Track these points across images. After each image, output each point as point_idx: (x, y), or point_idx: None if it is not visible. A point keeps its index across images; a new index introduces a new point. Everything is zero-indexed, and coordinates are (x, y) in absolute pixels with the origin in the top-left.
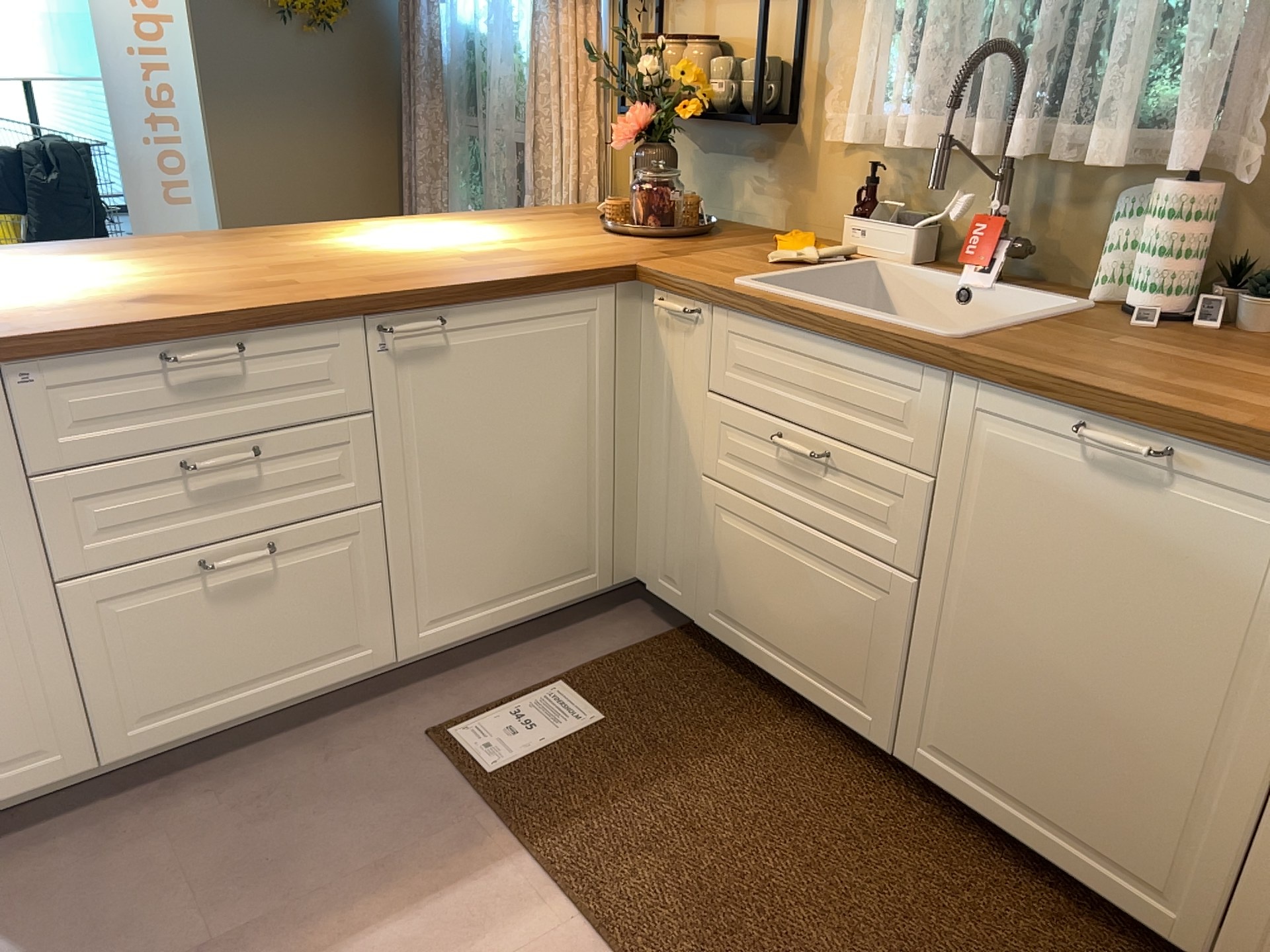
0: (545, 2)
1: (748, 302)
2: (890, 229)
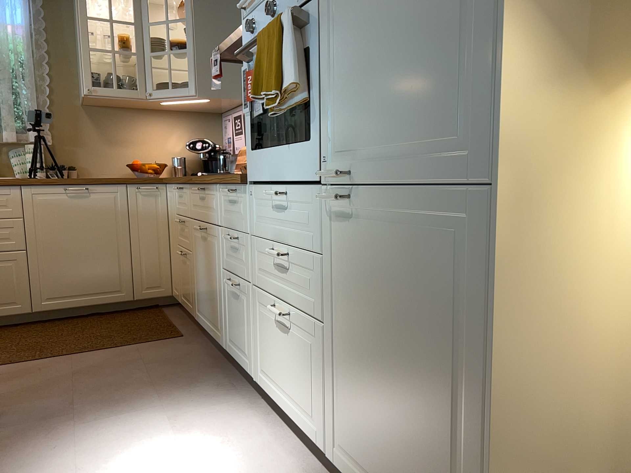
0: None
1: None
2: None
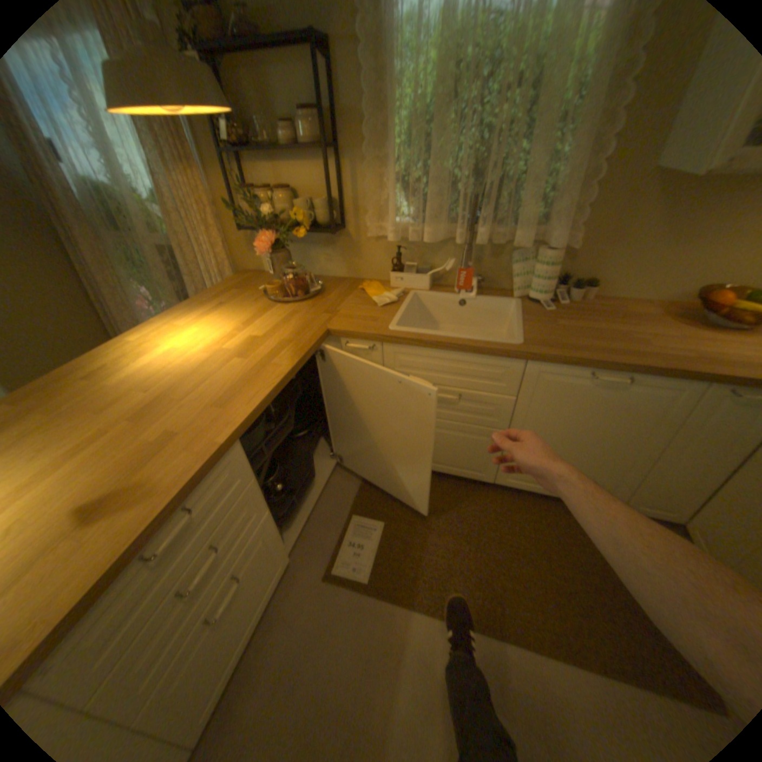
0: (156, 164)
1: (409, 341)
2: (417, 276)
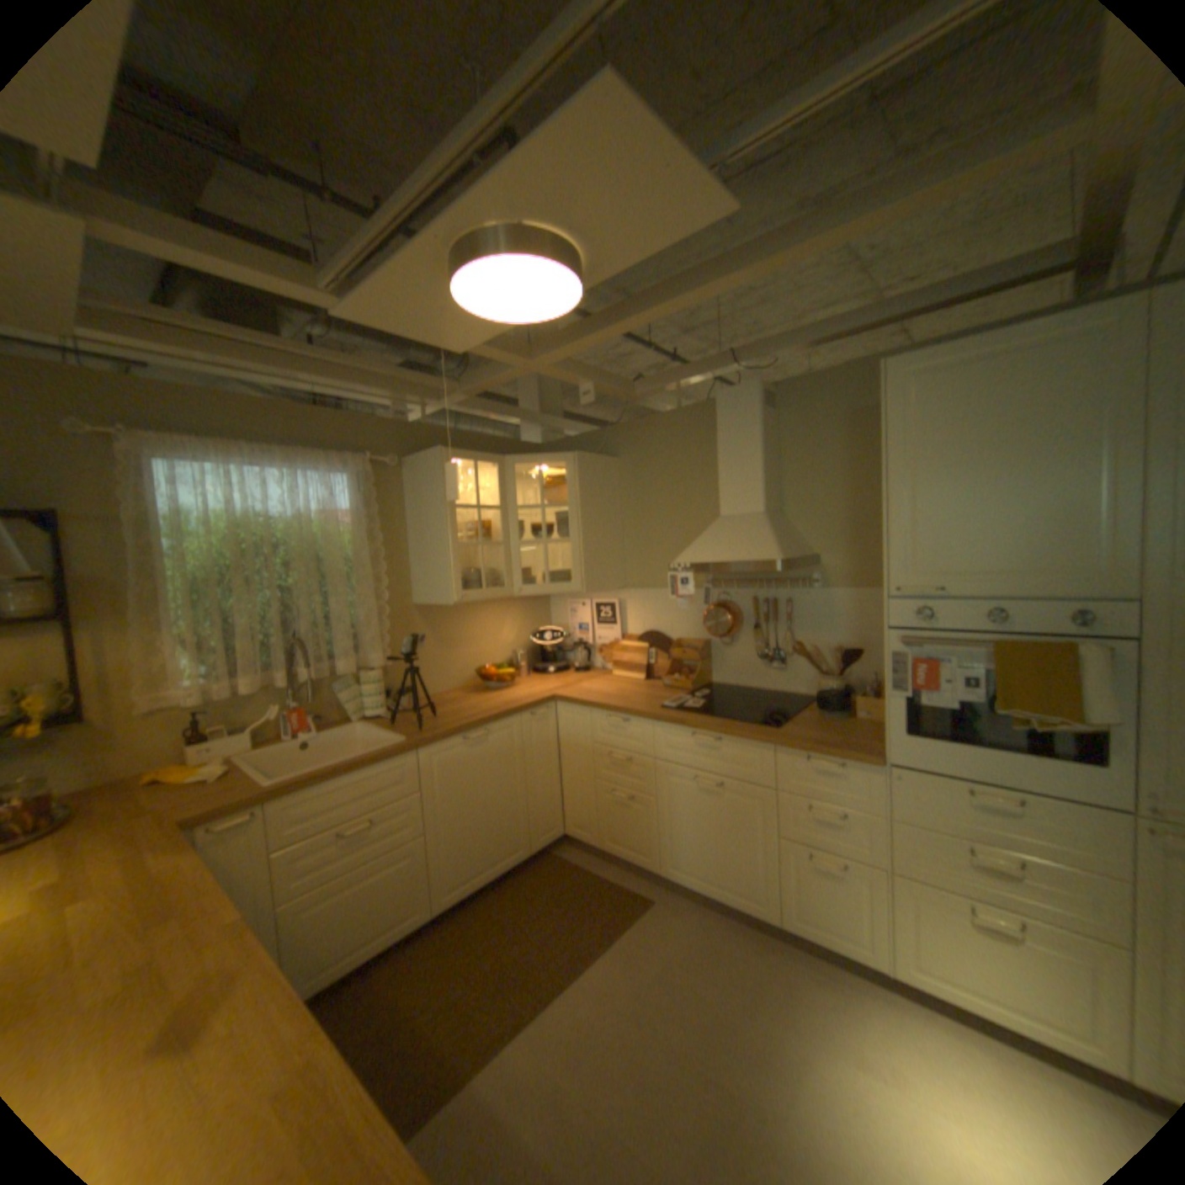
0: None
1: (303, 787)
2: (233, 742)
